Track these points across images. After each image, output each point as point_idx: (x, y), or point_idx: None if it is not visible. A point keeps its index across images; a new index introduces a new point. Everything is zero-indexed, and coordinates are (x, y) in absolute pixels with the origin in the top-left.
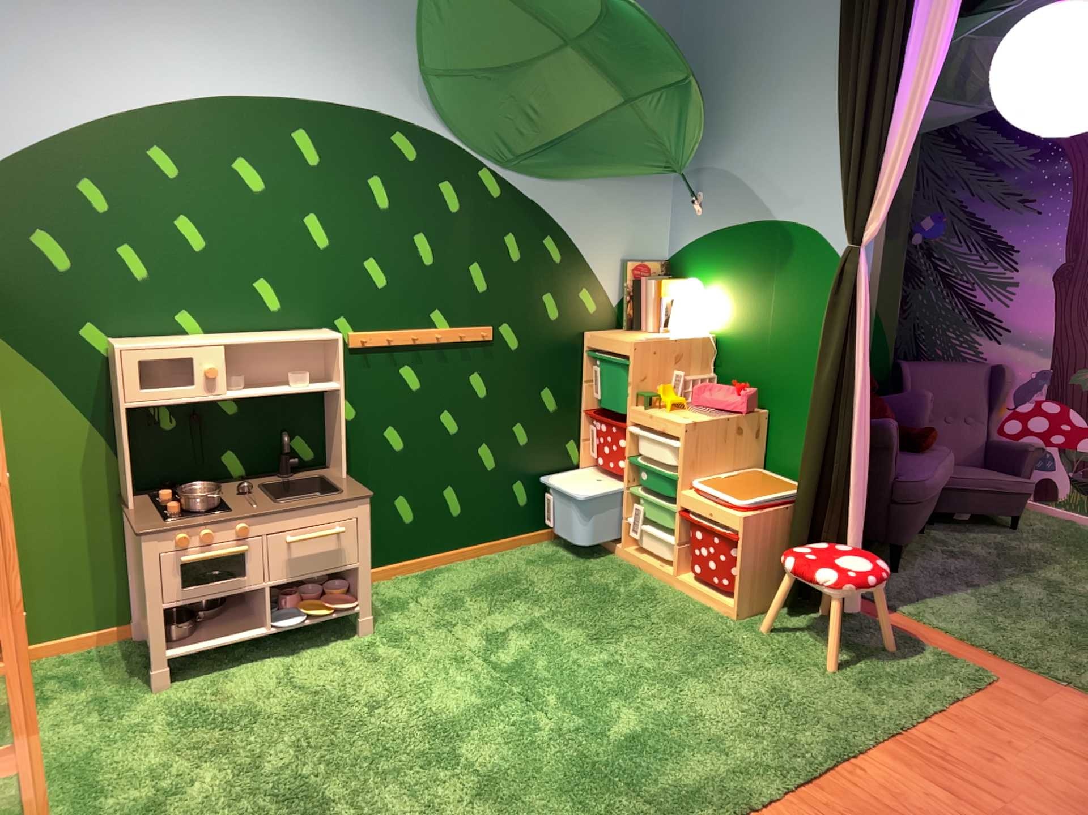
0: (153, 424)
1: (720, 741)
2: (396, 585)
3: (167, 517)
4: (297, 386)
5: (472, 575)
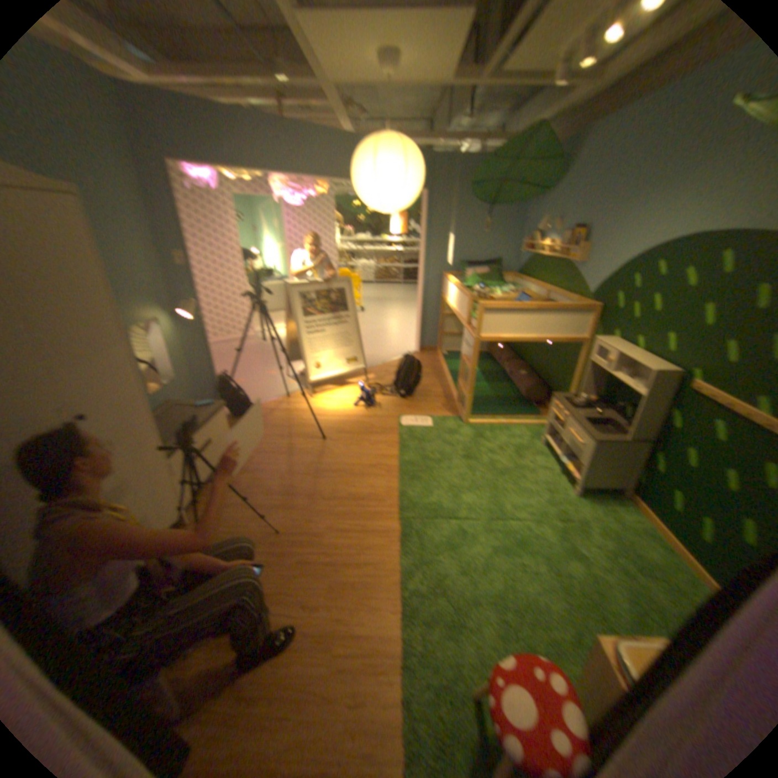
0: (611, 375)
1: (440, 568)
2: (642, 524)
3: (571, 400)
4: (638, 386)
5: (660, 563)
